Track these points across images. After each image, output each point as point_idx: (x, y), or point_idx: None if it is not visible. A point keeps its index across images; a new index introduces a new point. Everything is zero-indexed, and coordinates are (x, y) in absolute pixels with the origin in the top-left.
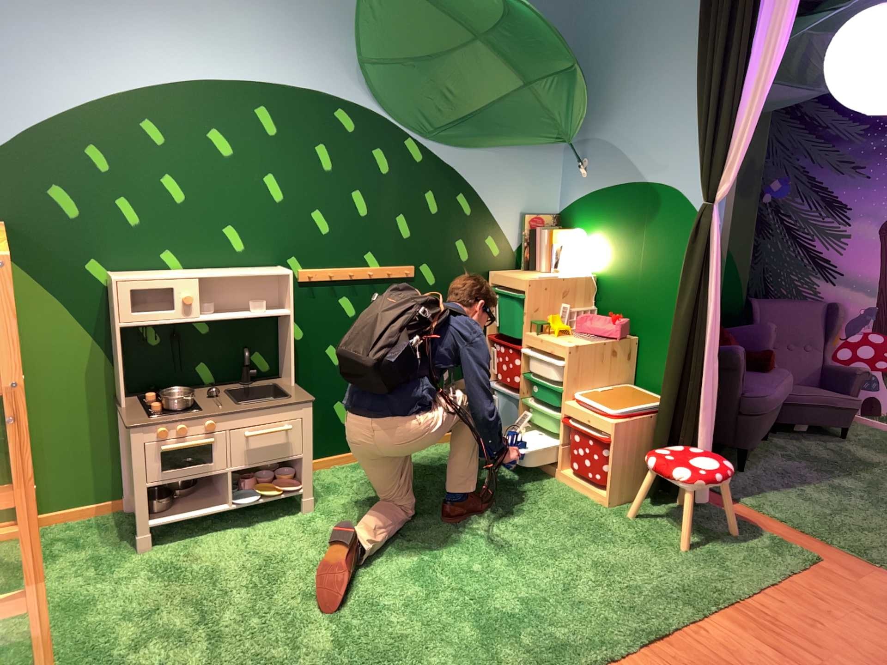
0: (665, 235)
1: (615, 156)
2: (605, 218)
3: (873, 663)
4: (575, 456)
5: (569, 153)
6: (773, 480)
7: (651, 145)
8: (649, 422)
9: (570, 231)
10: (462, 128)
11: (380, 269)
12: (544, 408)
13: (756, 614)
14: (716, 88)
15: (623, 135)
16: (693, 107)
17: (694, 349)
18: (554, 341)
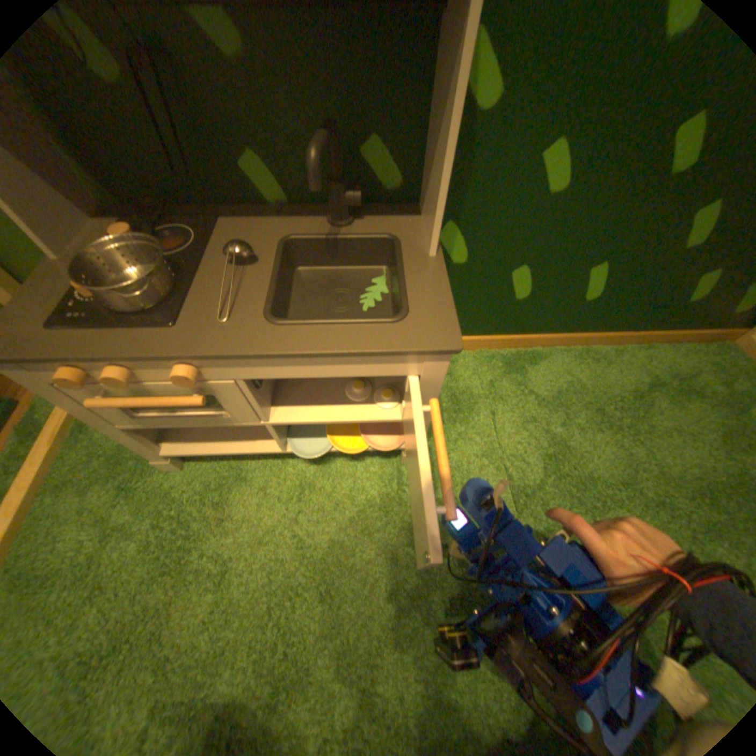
0: None
1: None
2: None
3: None
4: None
5: None
6: None
7: None
8: None
9: None
10: None
11: None
12: None
13: None
14: None
15: None
16: None
17: None
18: None
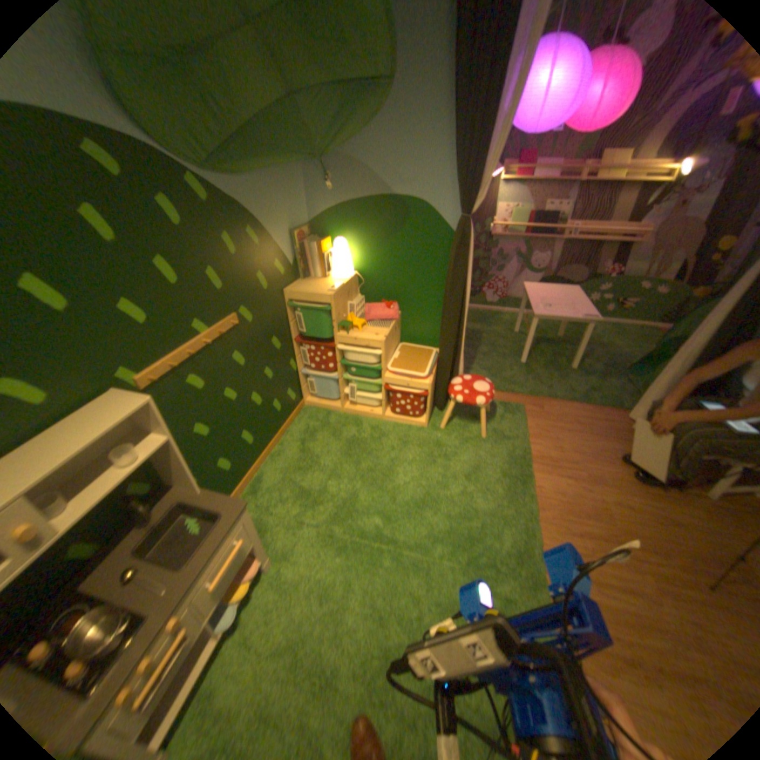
0: (421, 236)
1: (365, 167)
2: (361, 224)
3: (603, 462)
4: (398, 405)
5: (322, 165)
6: (466, 363)
7: (401, 157)
8: (437, 369)
9: (326, 236)
10: (232, 145)
11: (212, 331)
12: (364, 381)
13: (549, 463)
14: (483, 105)
15: (370, 146)
16: (442, 122)
17: (462, 318)
18: (367, 337)
